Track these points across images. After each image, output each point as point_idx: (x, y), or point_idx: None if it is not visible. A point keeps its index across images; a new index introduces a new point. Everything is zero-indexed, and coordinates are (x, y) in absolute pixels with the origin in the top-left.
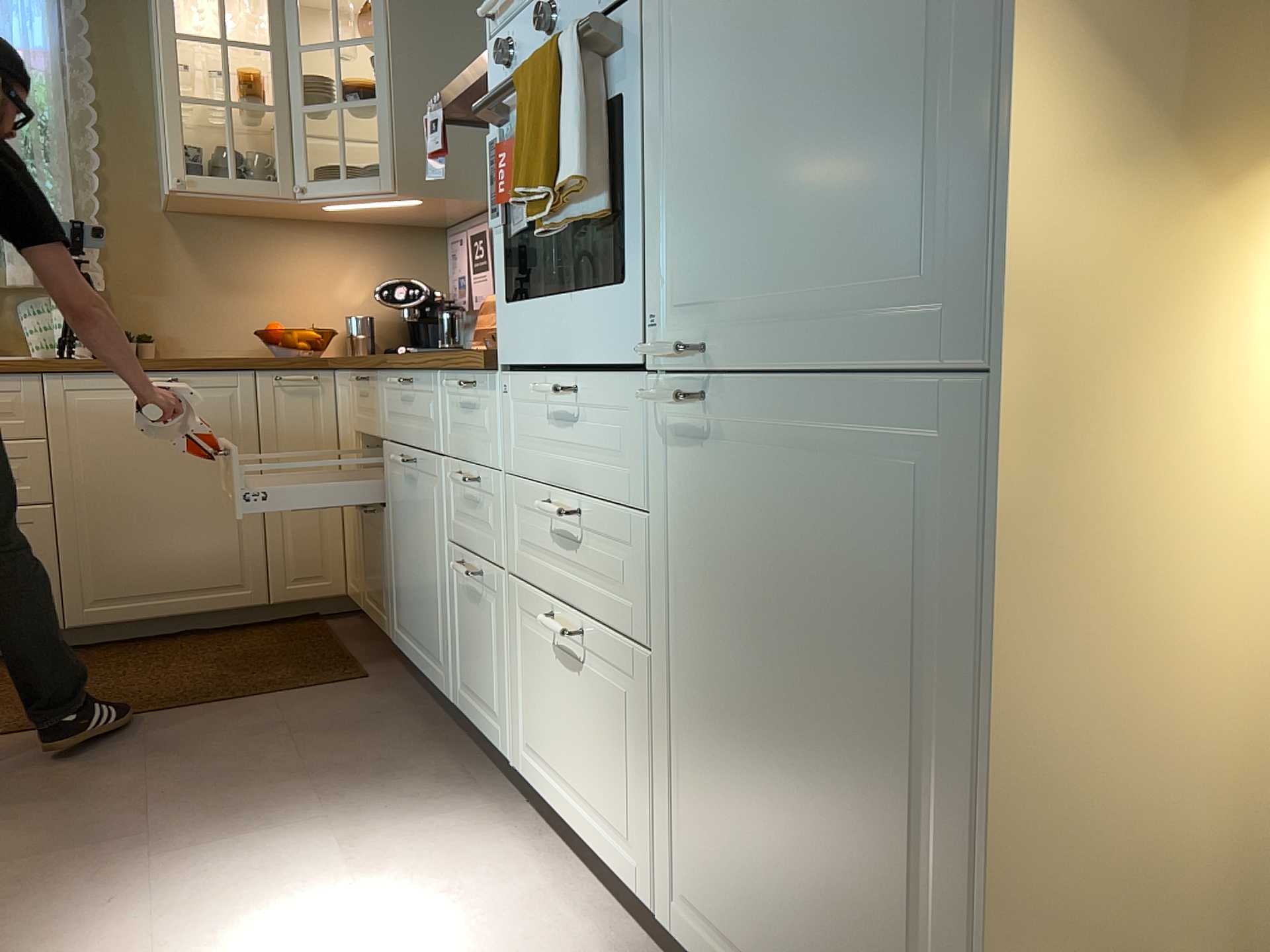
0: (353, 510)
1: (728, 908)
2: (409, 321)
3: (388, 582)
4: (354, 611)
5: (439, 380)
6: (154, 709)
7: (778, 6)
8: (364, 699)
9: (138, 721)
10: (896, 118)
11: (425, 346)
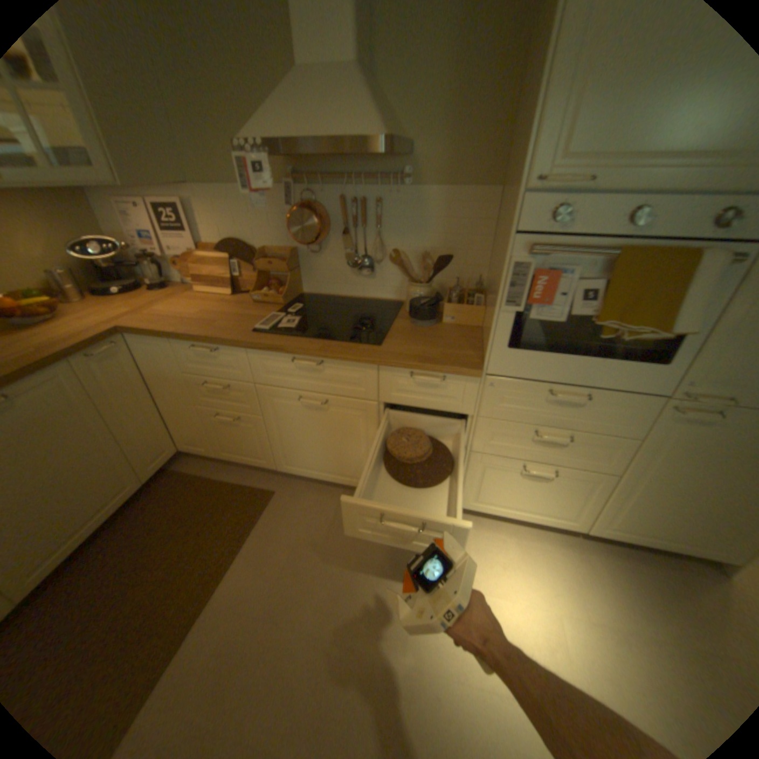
0: (186, 413)
1: (643, 527)
2: (97, 264)
3: (268, 448)
4: (174, 453)
5: (379, 368)
6: (204, 595)
7: None
8: (297, 505)
9: (211, 609)
10: None
11: (126, 282)
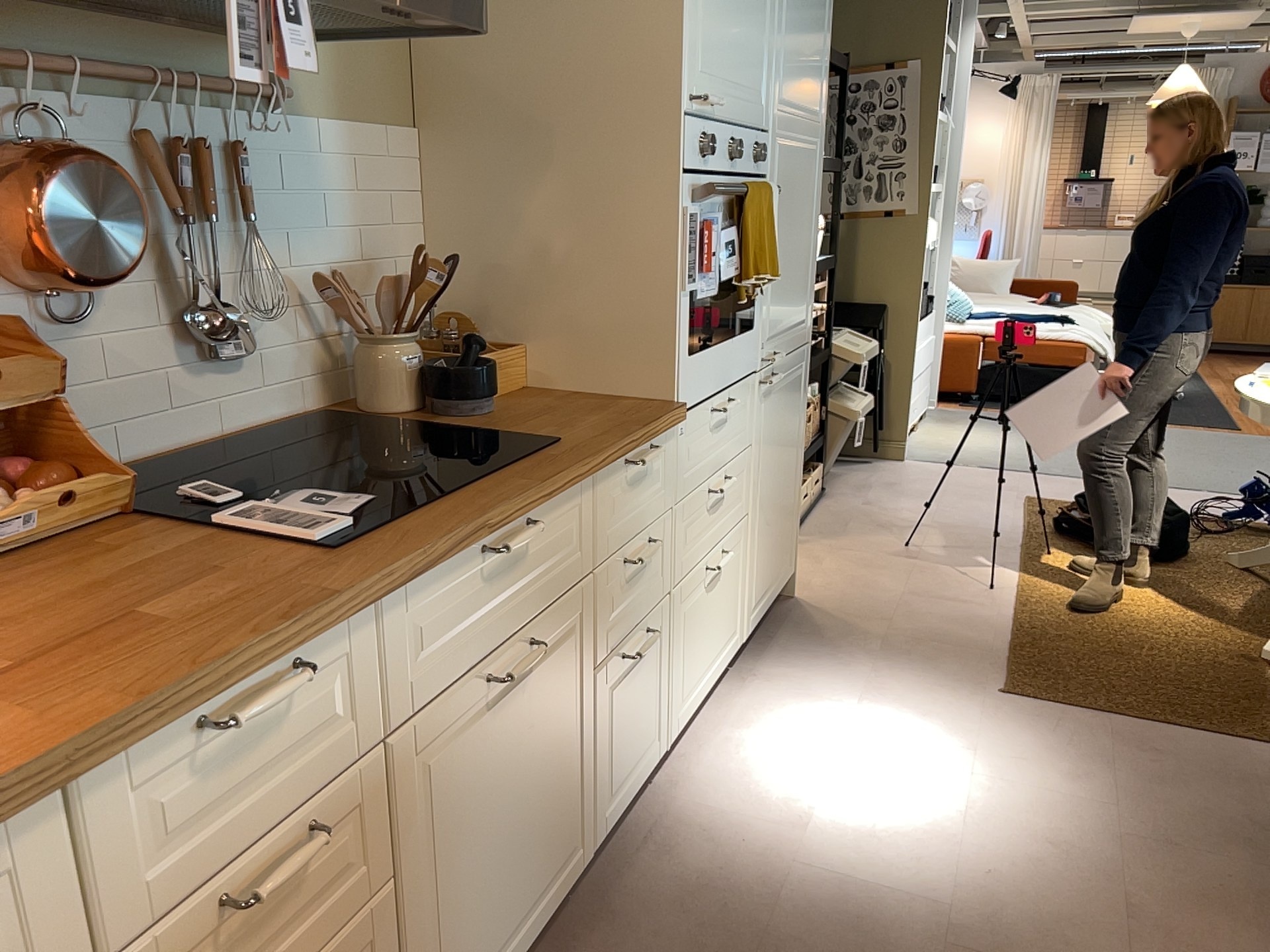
0: None
1: (763, 580)
2: None
3: None
4: None
5: (594, 479)
6: None
7: (793, 222)
8: None
9: None
10: (805, 271)
11: None
